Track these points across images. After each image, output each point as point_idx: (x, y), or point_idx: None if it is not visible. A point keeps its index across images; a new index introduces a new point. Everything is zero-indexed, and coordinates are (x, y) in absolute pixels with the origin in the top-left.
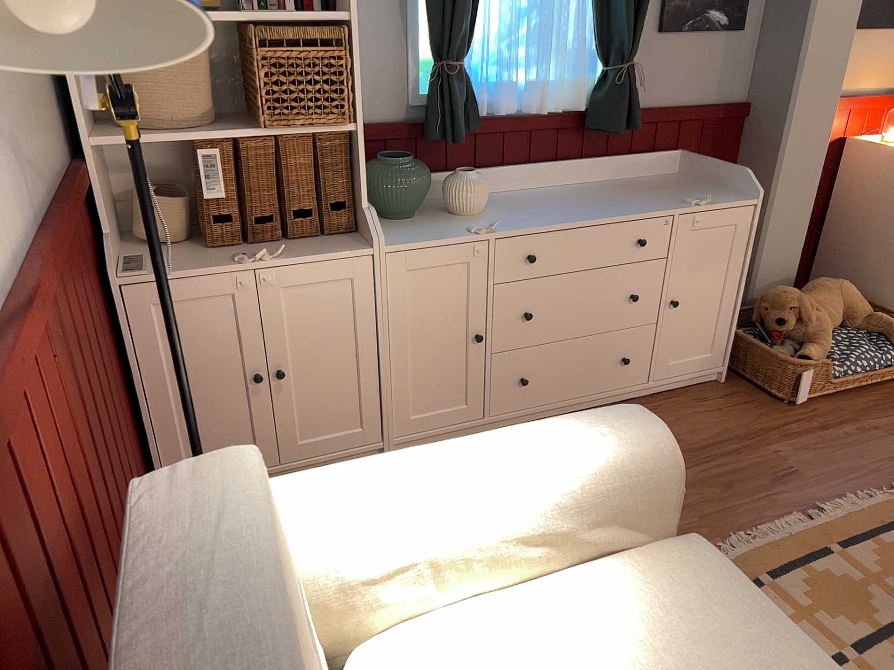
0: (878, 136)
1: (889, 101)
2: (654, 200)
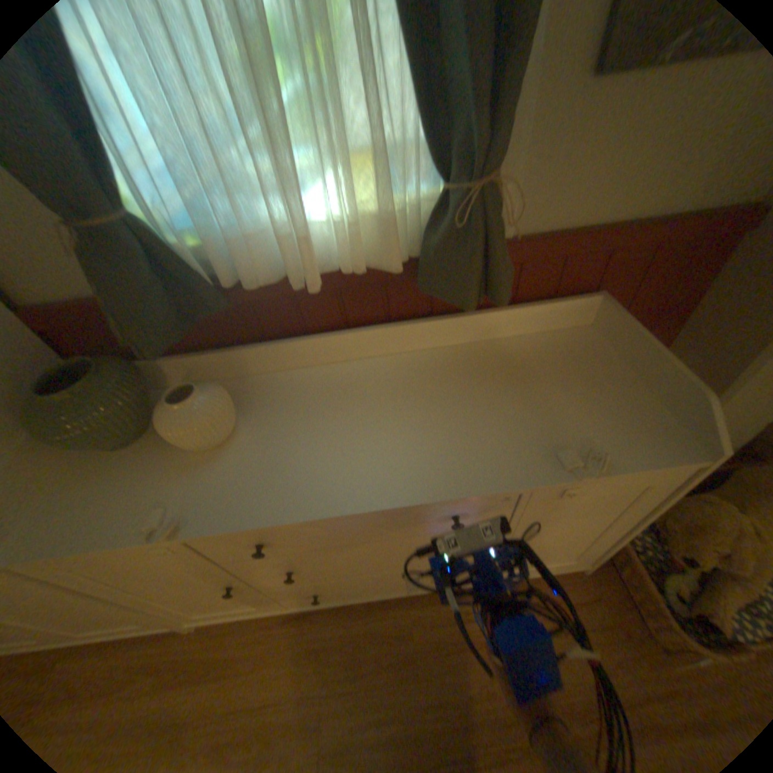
0: None
1: None
2: (507, 427)
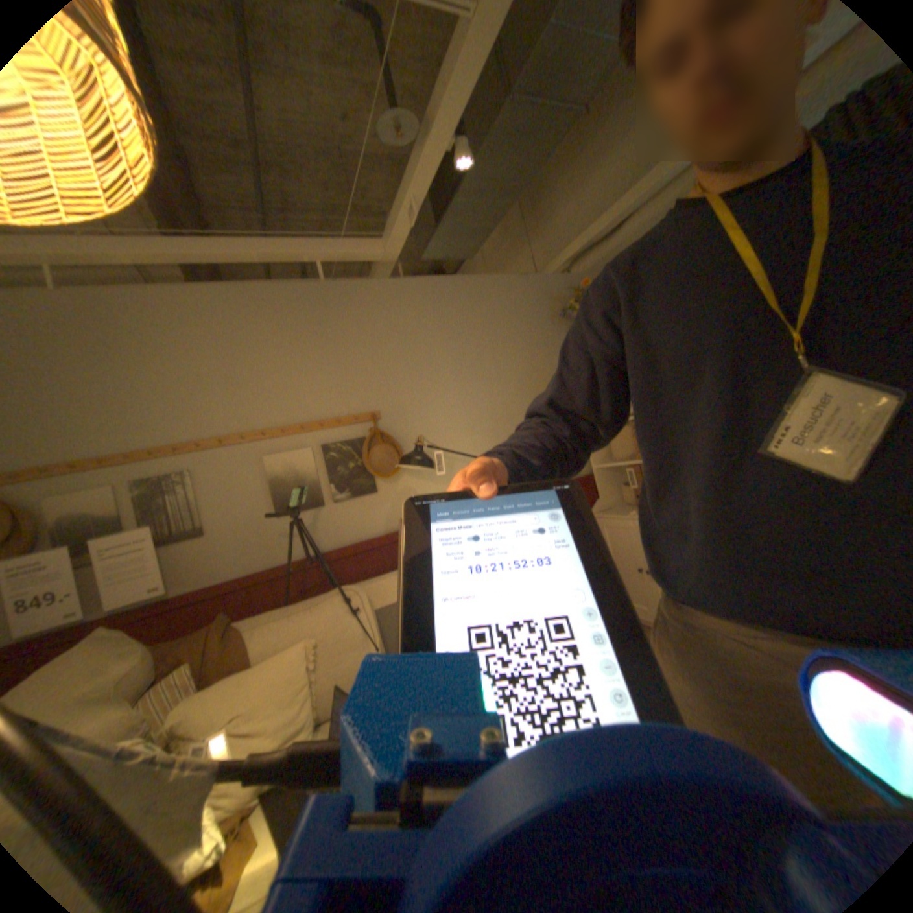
0: None
1: None
2: None
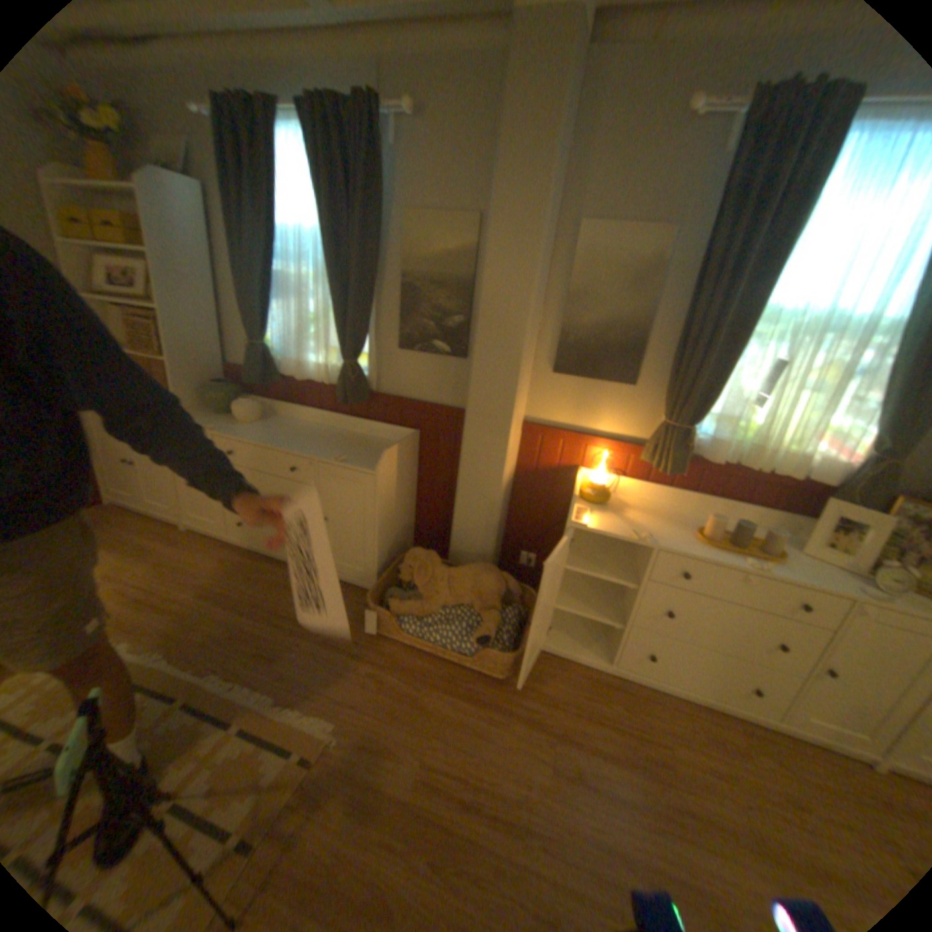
0: (605, 475)
1: (625, 449)
2: (333, 450)
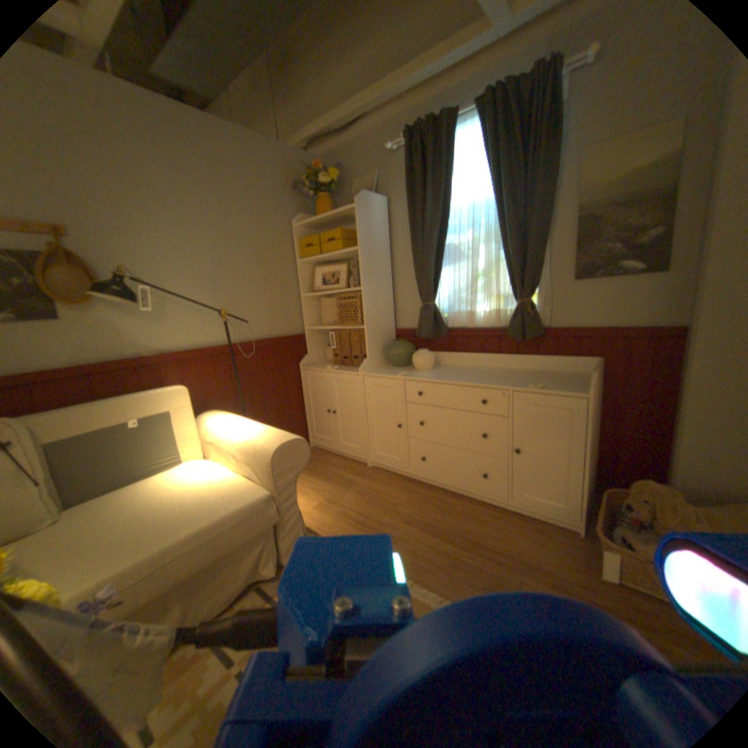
0: None
1: None
2: (519, 381)
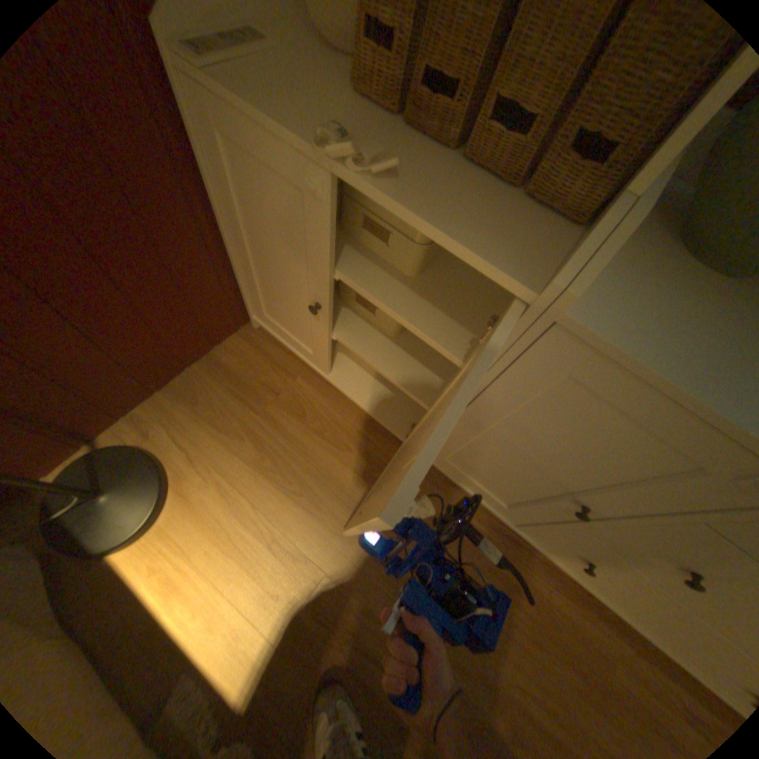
0: None
1: None
2: None
